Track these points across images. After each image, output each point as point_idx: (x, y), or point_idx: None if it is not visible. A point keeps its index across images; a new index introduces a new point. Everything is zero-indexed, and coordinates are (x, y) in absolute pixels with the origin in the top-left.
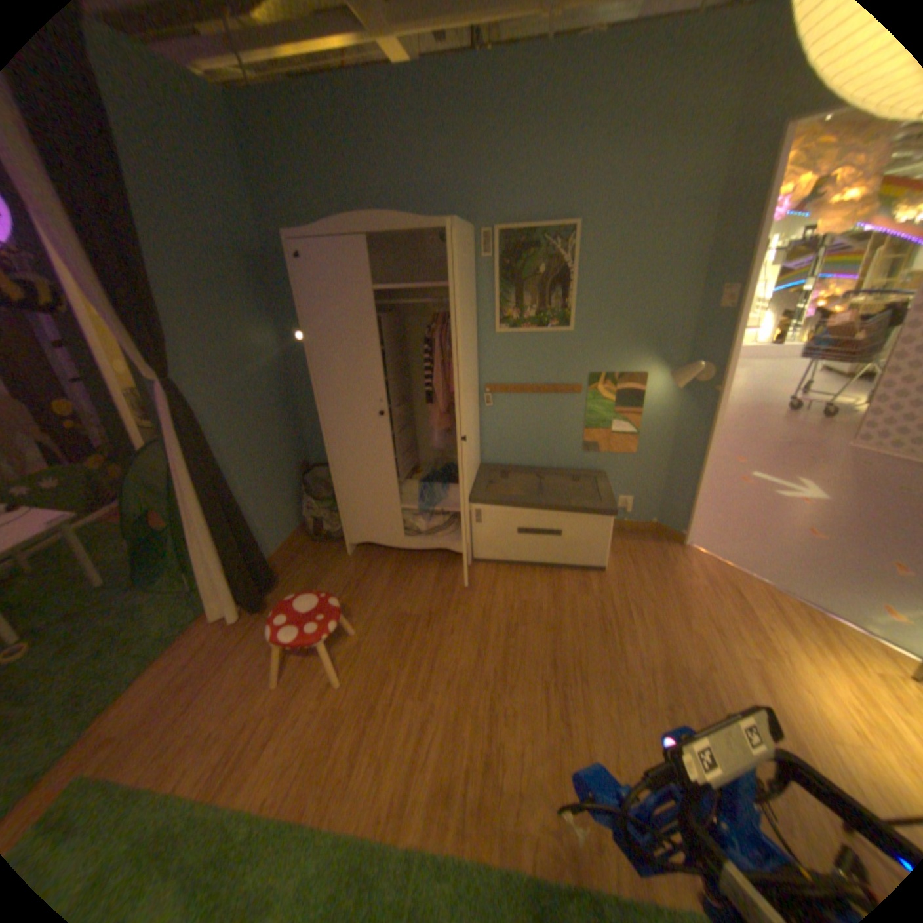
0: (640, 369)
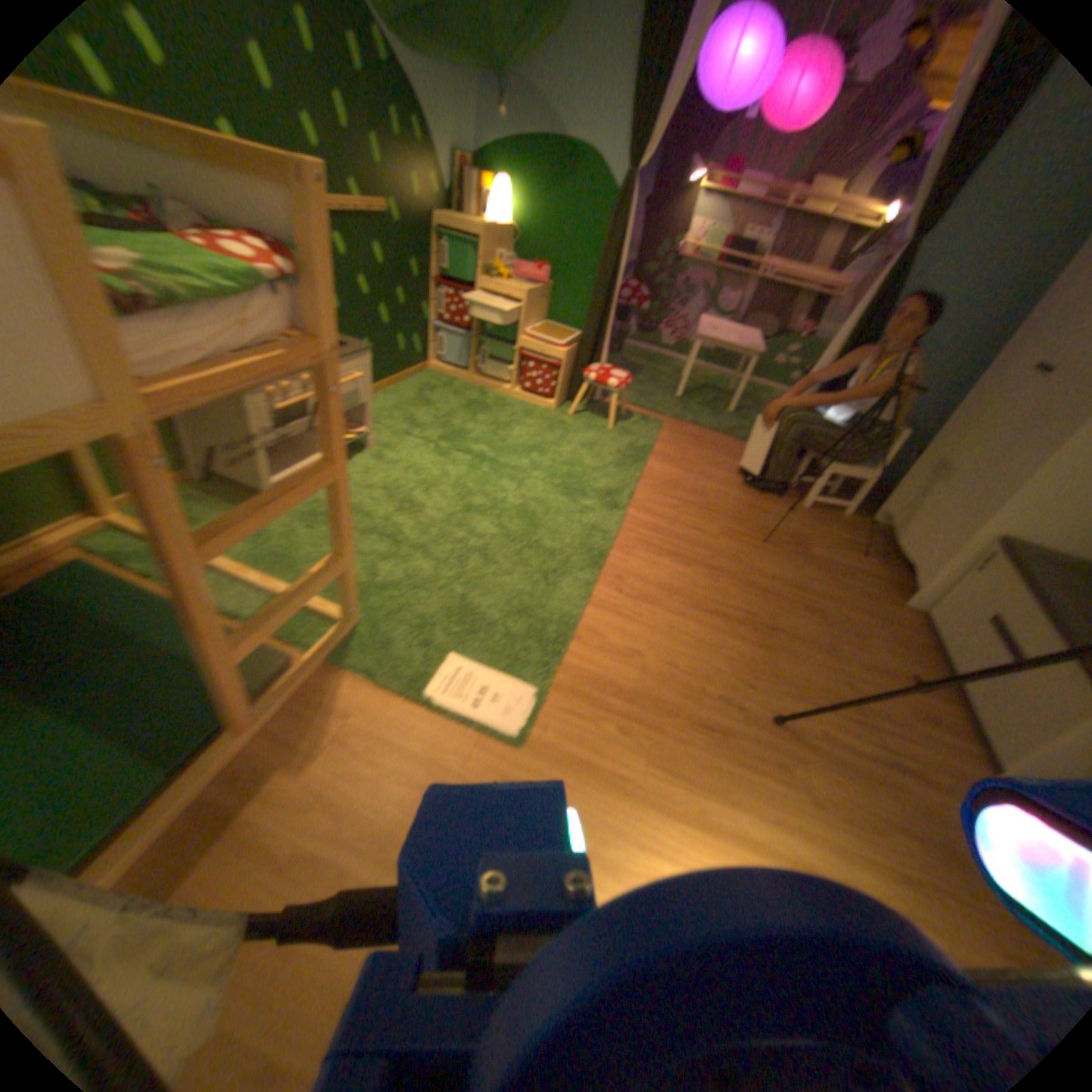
0: None
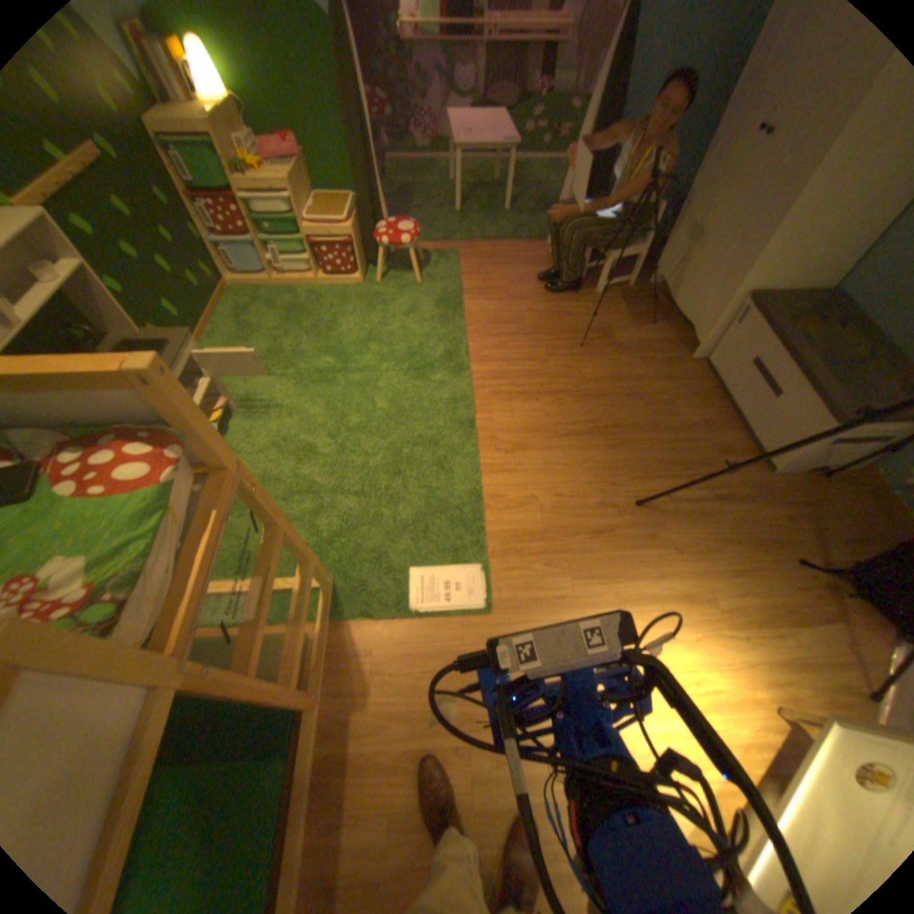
0: None
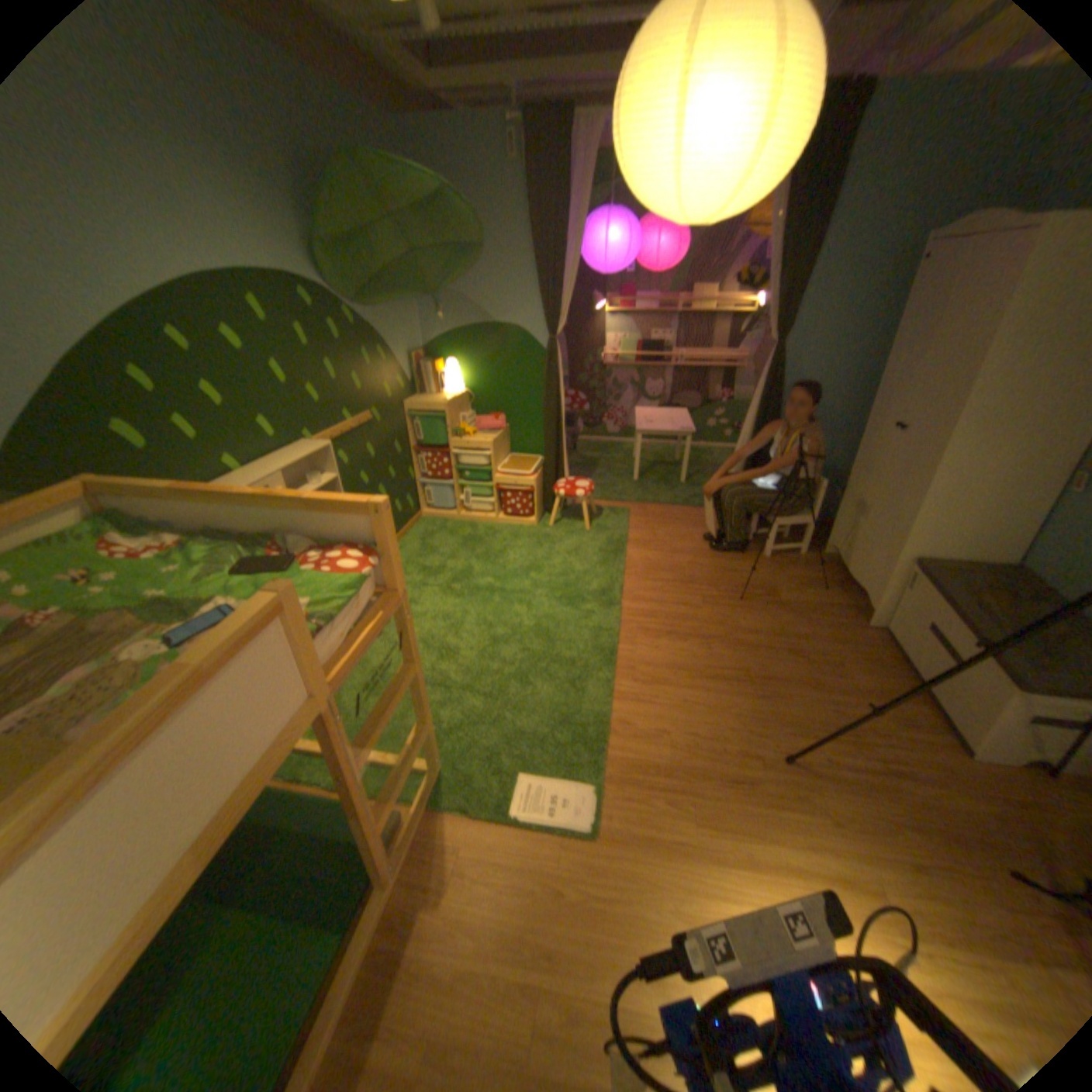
0: None
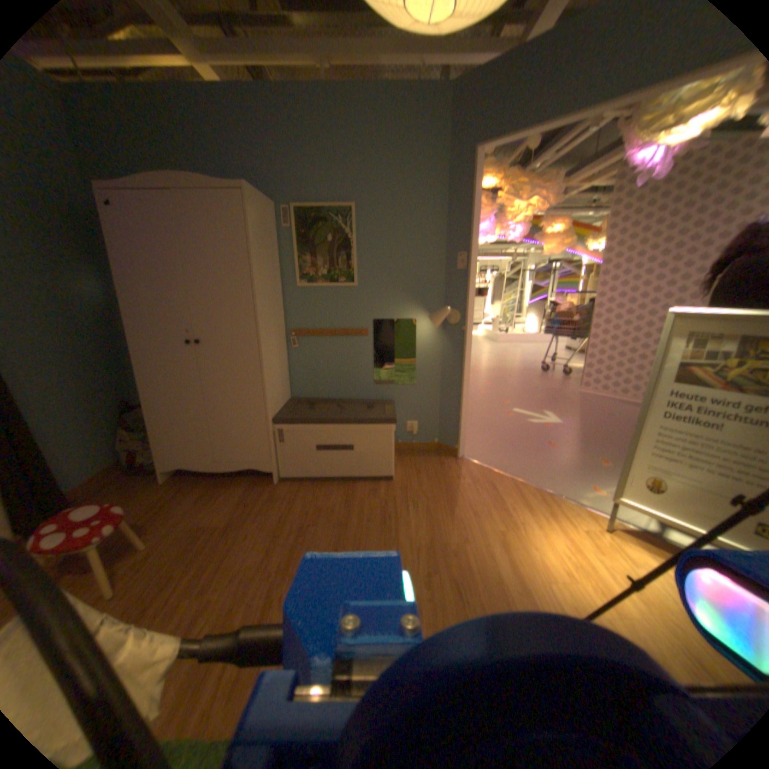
0: (409, 317)
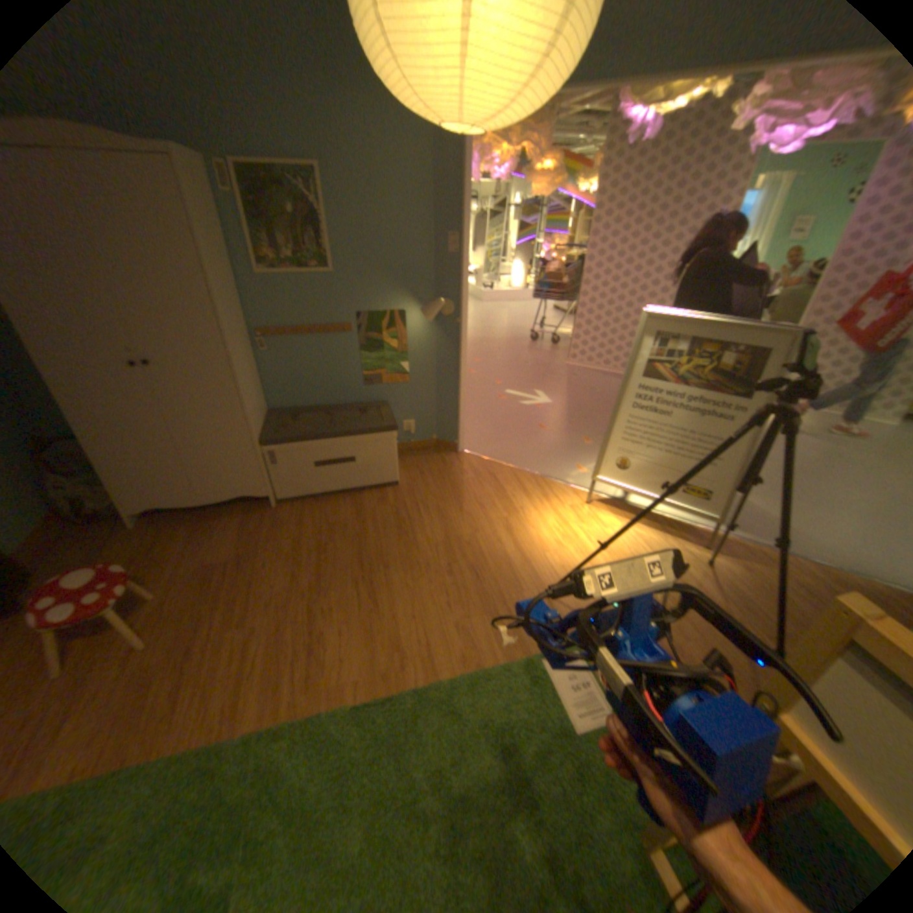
0: (399, 308)
